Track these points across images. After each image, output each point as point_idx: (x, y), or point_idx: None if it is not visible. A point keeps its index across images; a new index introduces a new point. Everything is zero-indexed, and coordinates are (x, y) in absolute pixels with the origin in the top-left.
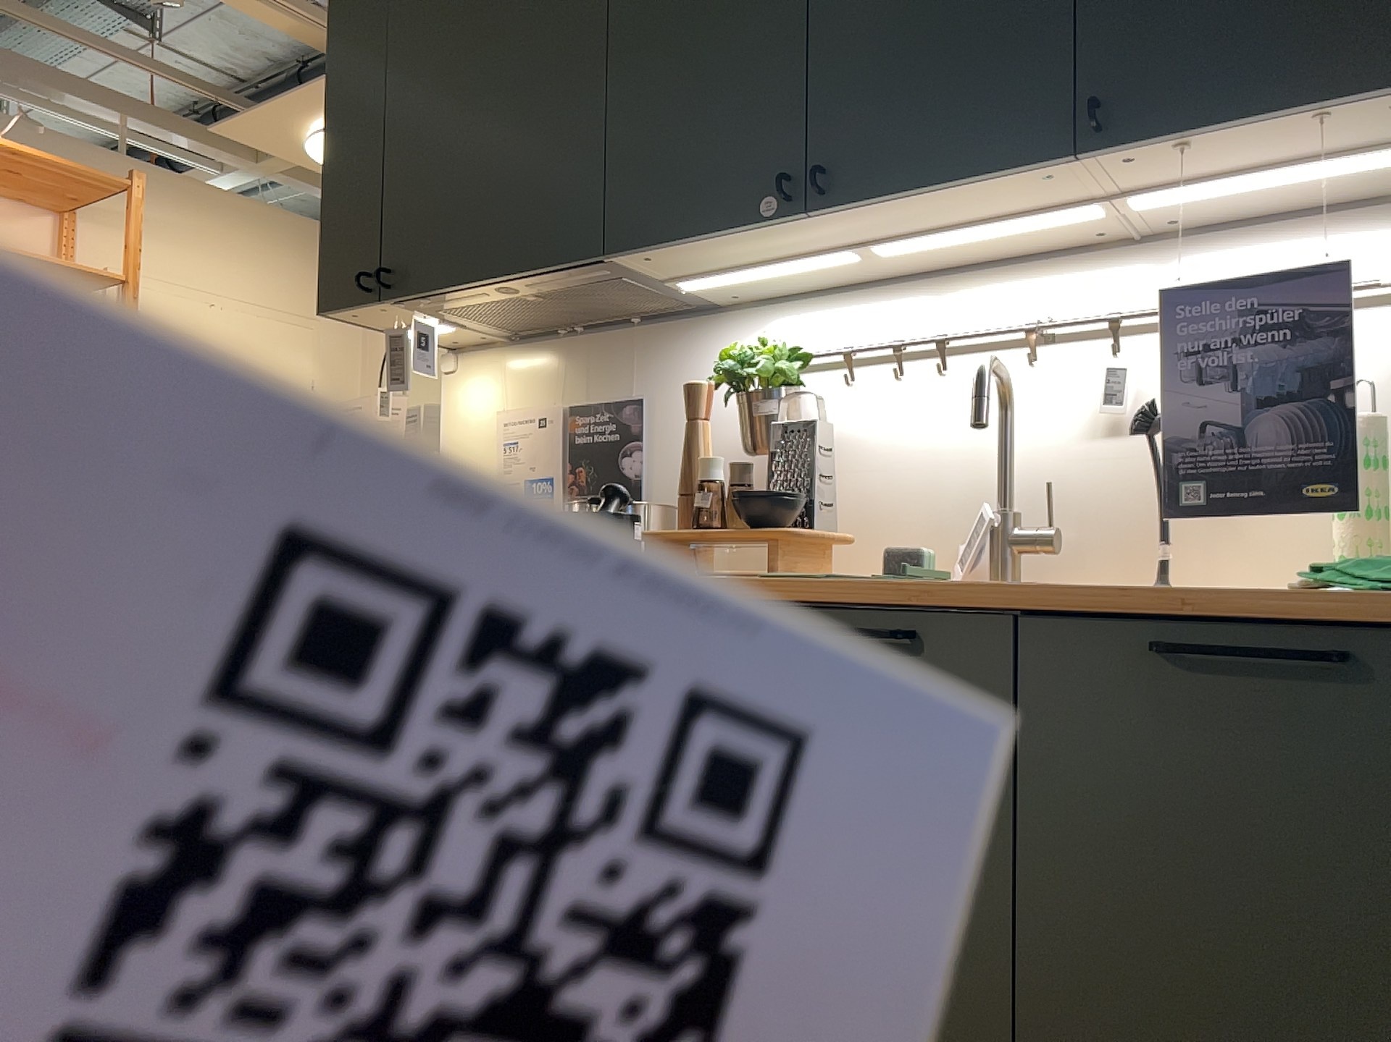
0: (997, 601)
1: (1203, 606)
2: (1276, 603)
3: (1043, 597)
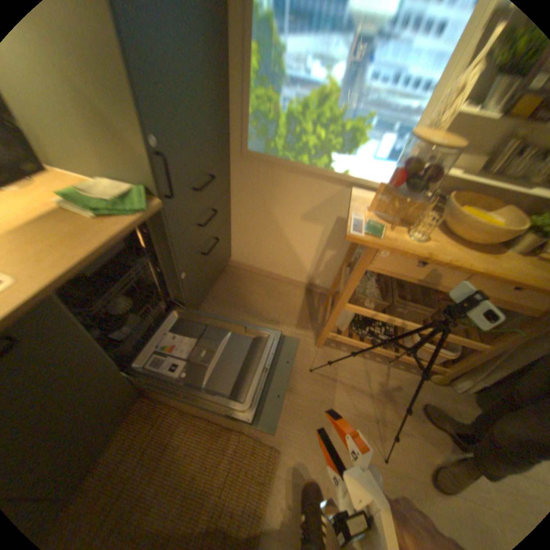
0: (39, 296)
1: (105, 245)
2: (112, 230)
3: (58, 280)
